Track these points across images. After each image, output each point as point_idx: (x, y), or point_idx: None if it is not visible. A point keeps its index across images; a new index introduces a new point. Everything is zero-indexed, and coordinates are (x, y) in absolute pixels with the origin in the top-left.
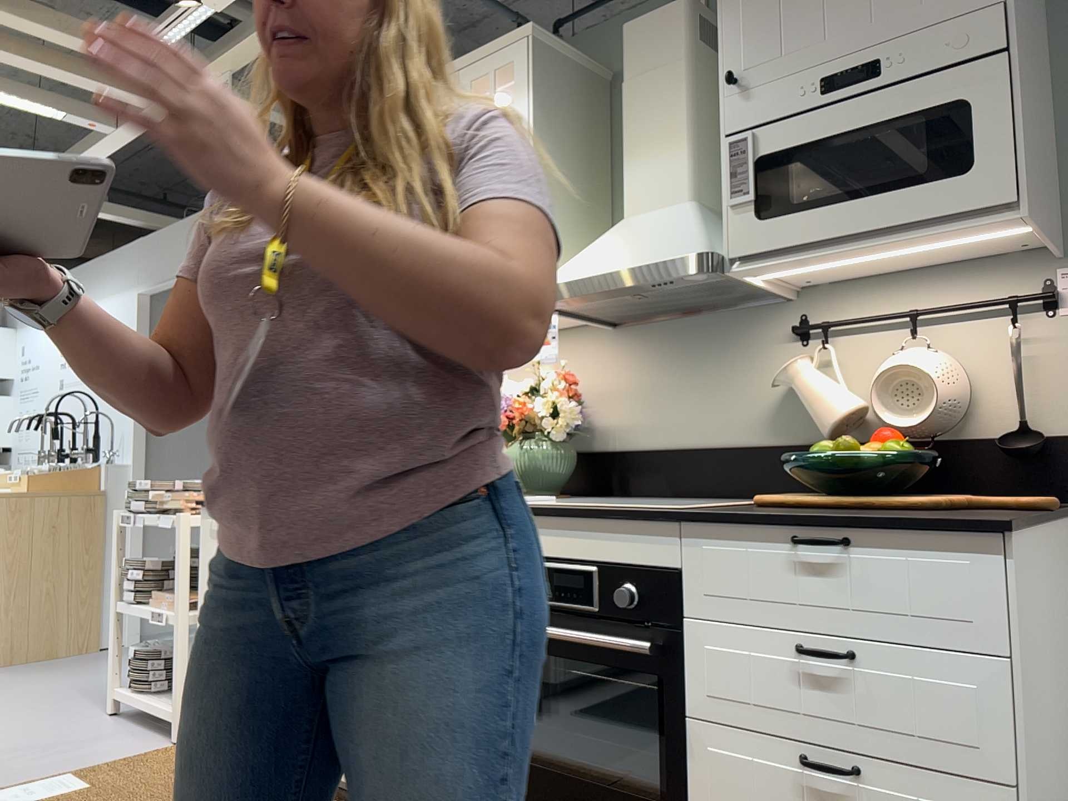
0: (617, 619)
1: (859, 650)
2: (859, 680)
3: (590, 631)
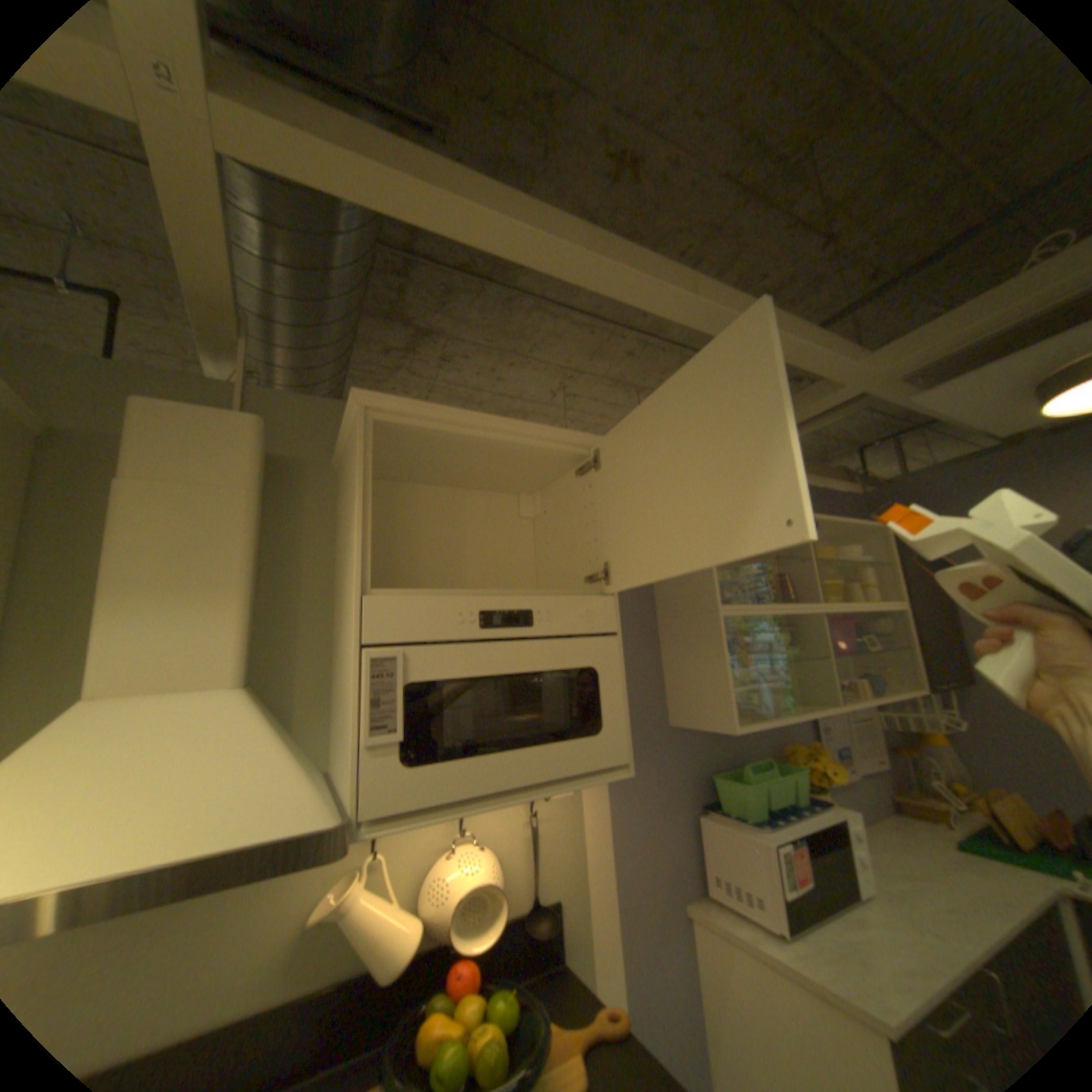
0: None
1: None
2: None
3: None
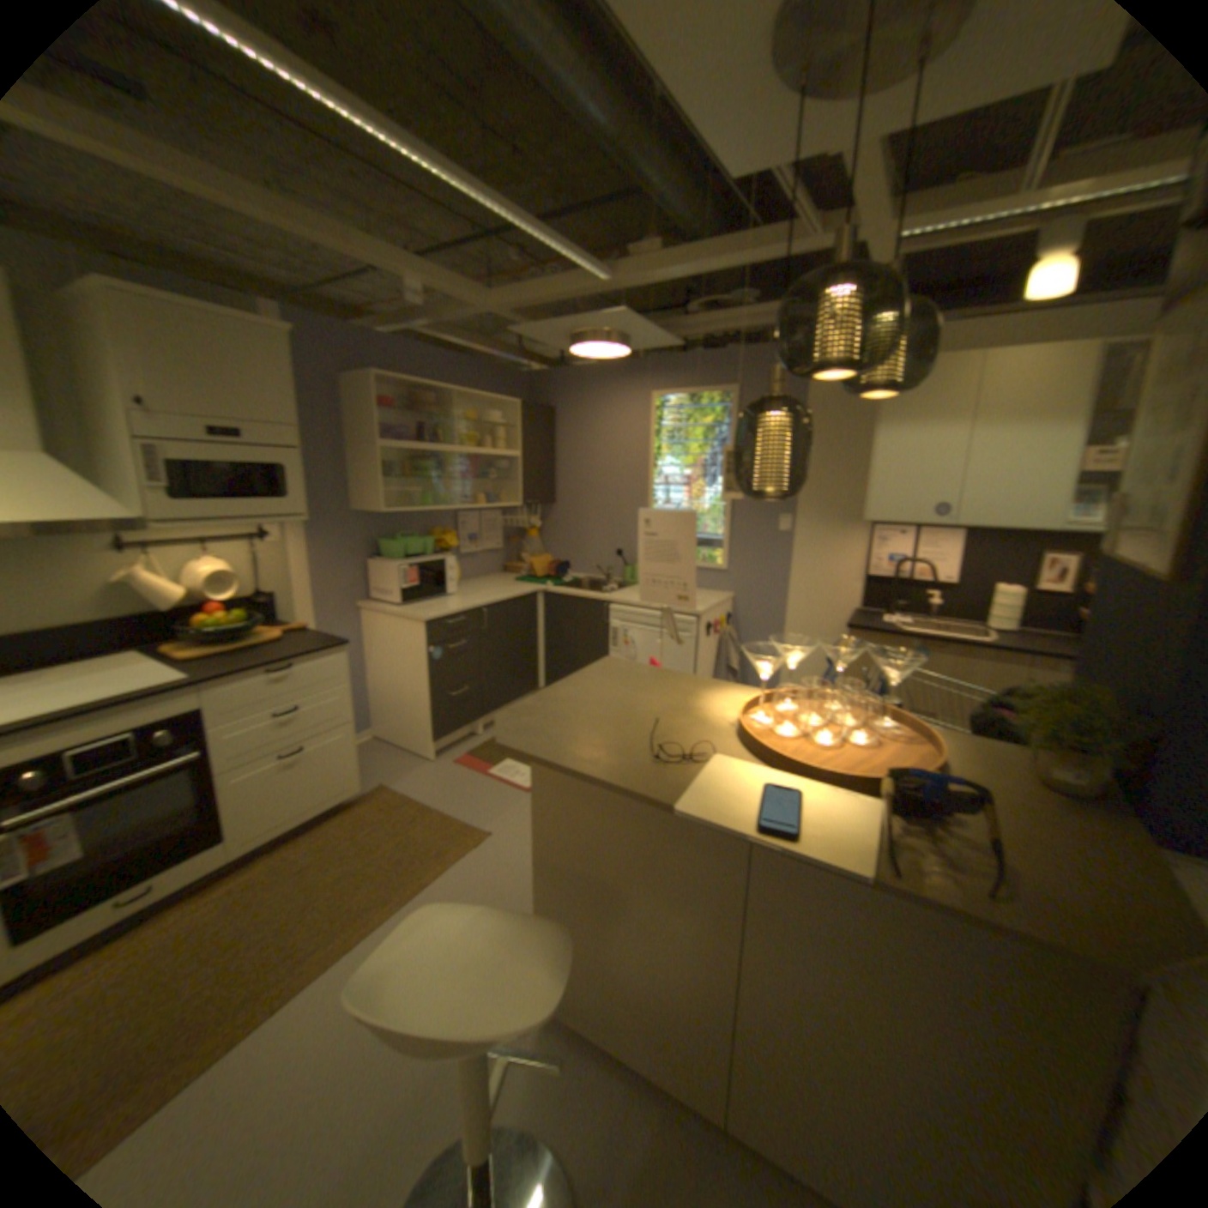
0: (155, 756)
1: (301, 705)
2: (303, 715)
3: (132, 773)
